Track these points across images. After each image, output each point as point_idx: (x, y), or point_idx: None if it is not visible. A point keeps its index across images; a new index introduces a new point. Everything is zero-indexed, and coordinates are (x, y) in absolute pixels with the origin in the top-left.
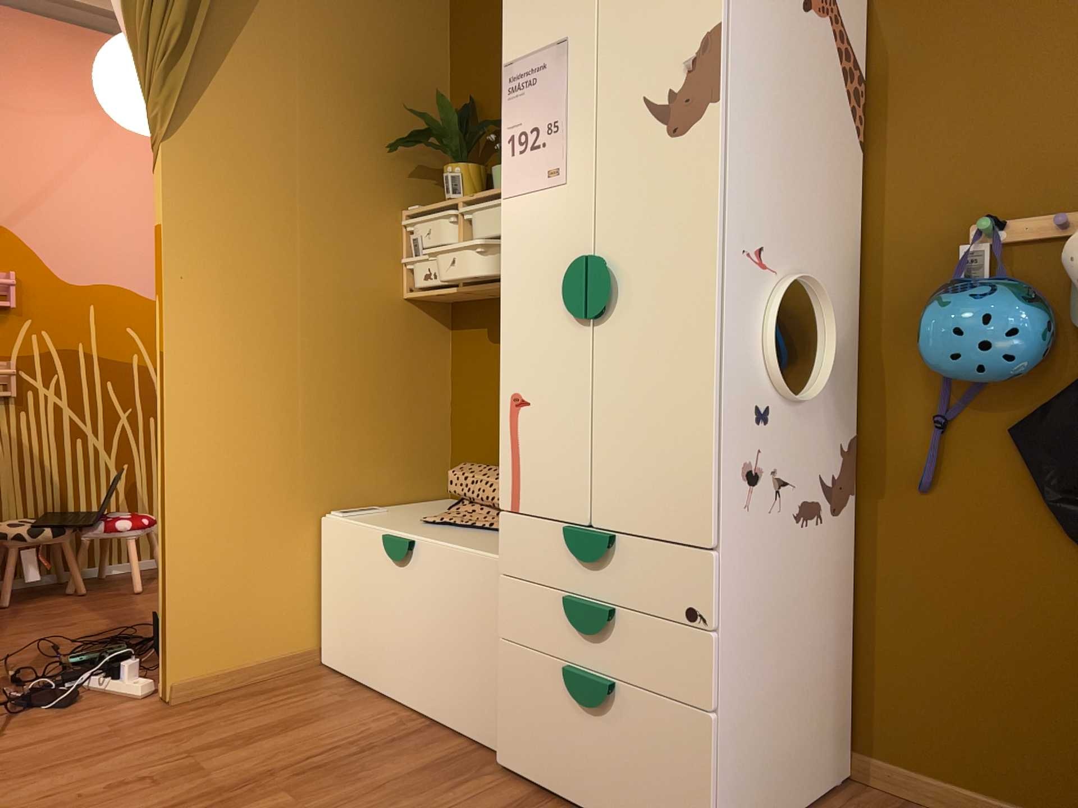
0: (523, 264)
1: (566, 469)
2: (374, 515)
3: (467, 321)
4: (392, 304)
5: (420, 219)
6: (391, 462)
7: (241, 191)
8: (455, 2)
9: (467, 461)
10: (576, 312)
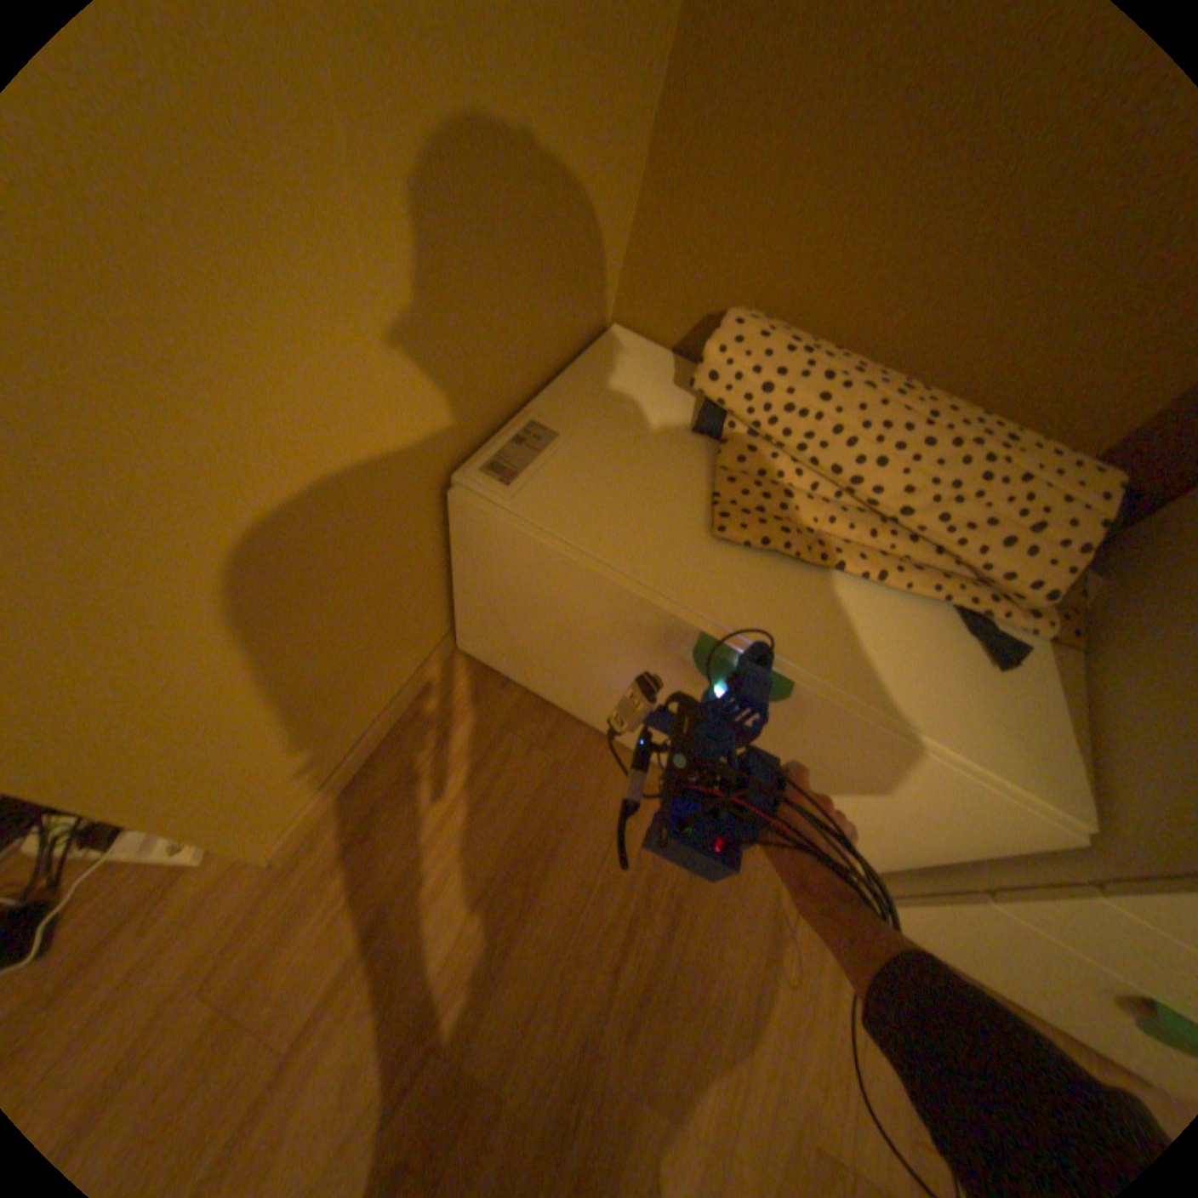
0: None
1: None
2: (580, 472)
3: None
4: None
5: None
6: (561, 282)
7: None
8: None
9: (692, 257)
10: None
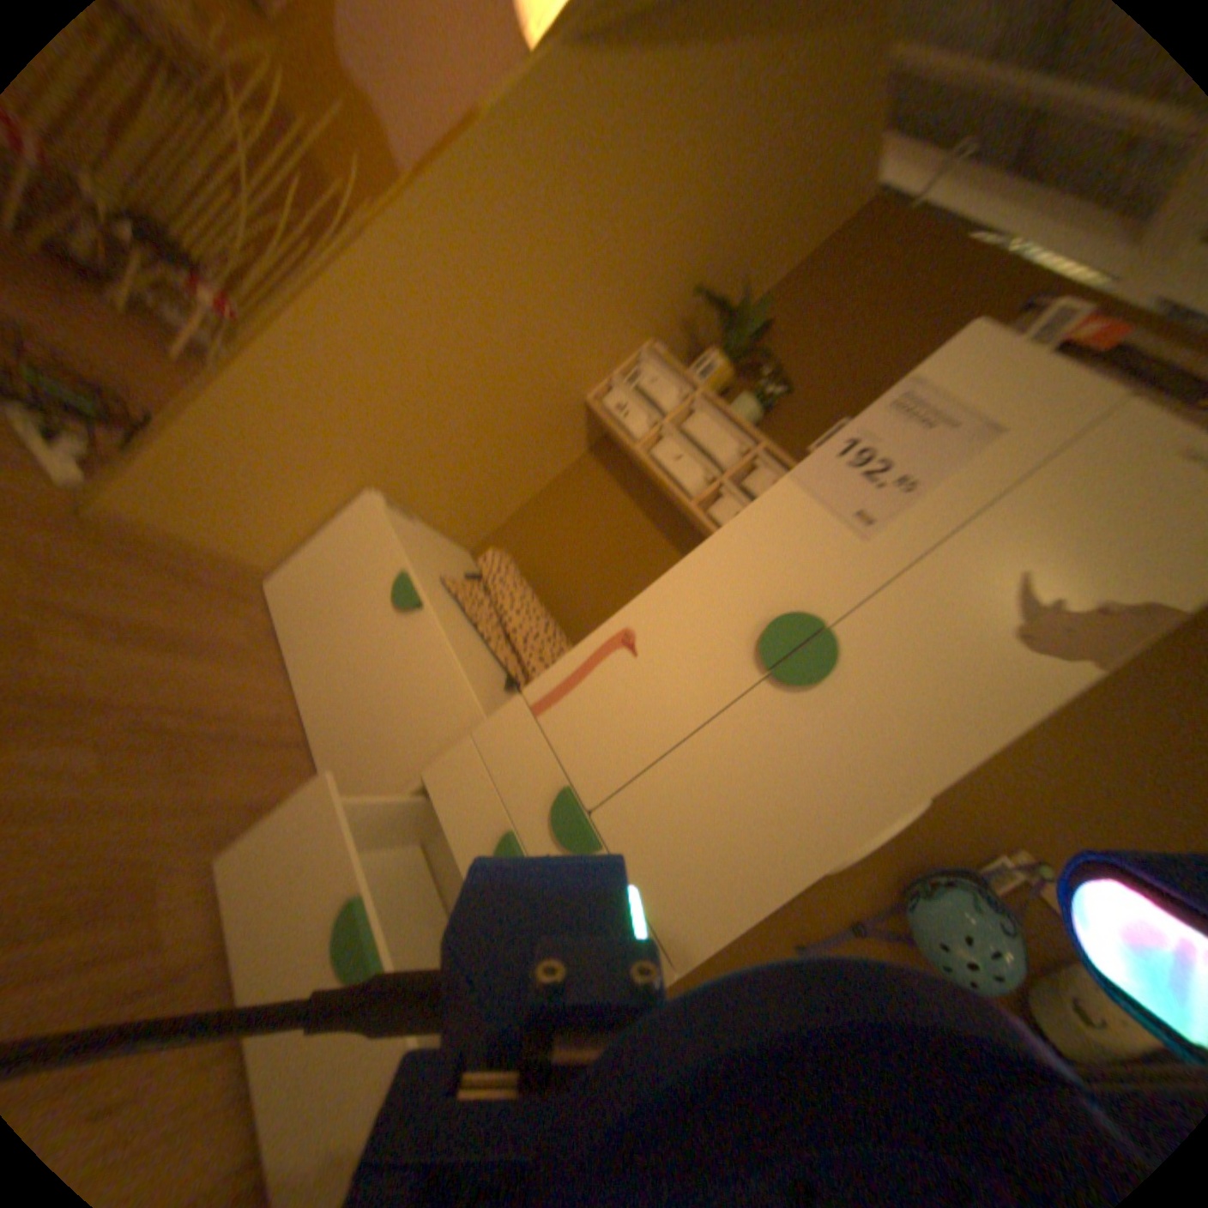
0: (747, 553)
1: (613, 749)
2: (409, 537)
3: (603, 466)
4: (571, 400)
5: (650, 364)
6: (456, 504)
7: (569, 185)
8: (833, 245)
9: (506, 551)
10: (756, 652)
